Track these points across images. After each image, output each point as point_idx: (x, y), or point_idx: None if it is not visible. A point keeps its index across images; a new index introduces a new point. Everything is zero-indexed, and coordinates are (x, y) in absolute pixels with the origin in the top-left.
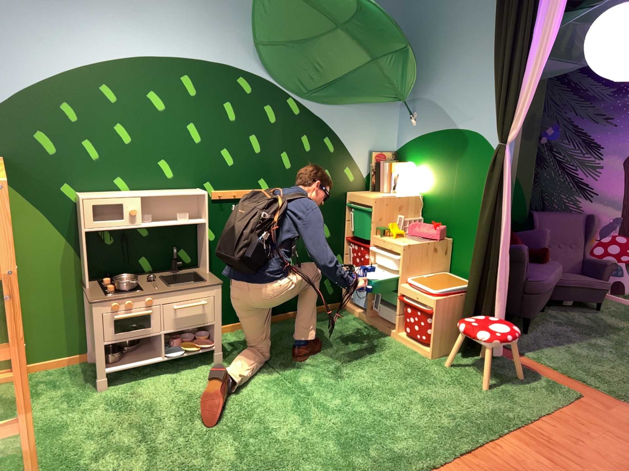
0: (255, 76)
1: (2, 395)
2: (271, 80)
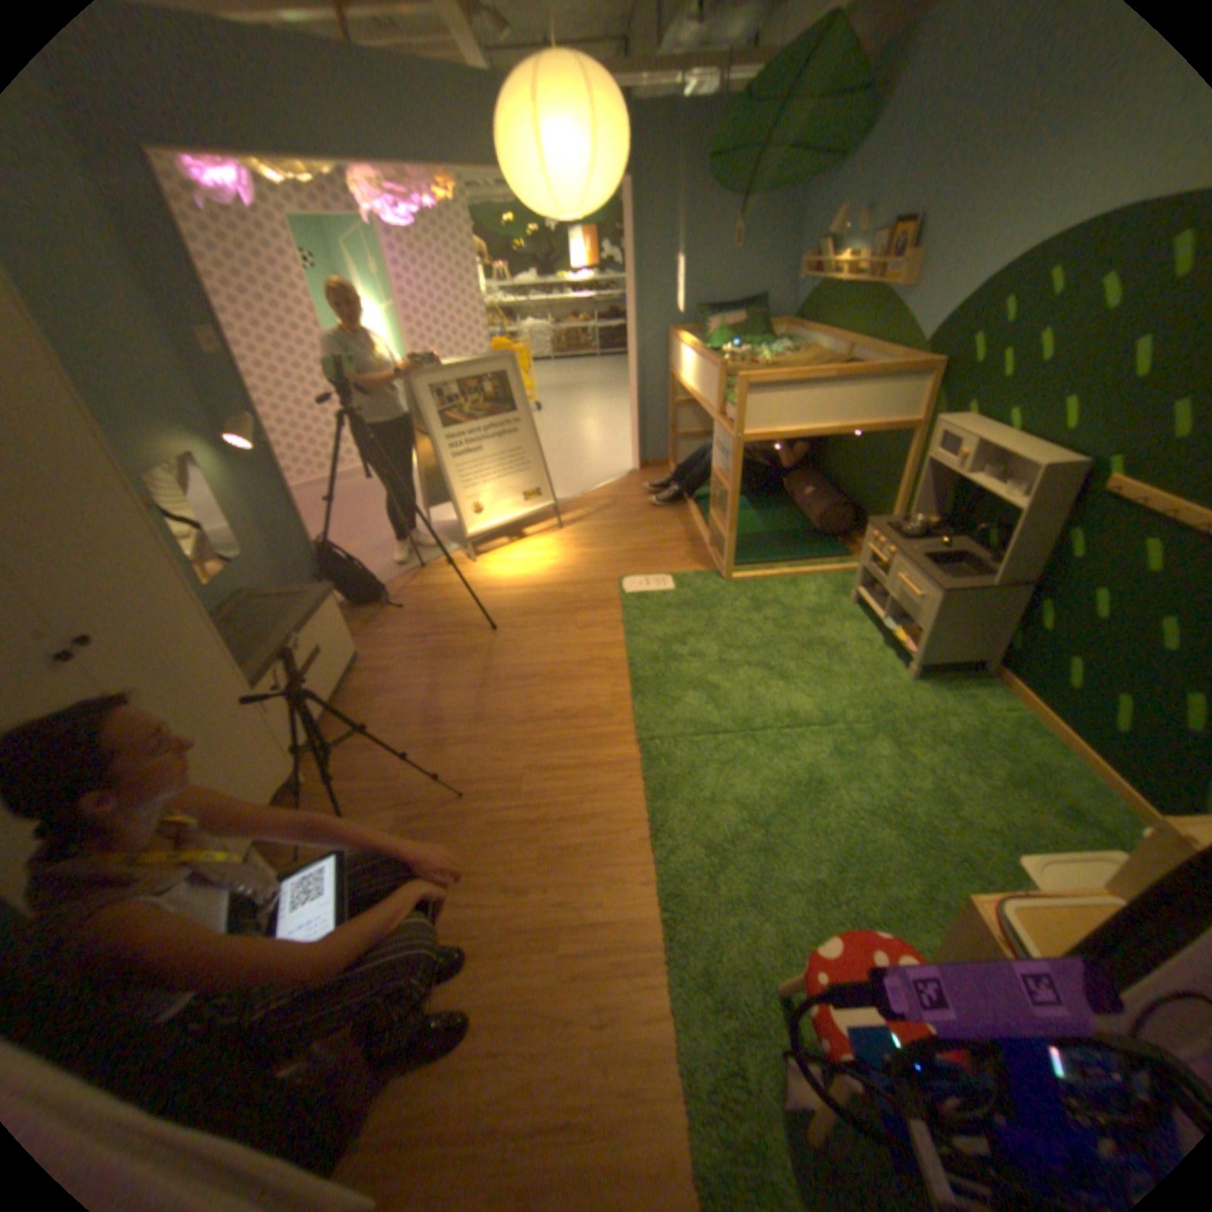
0: None
1: (847, 562)
2: None
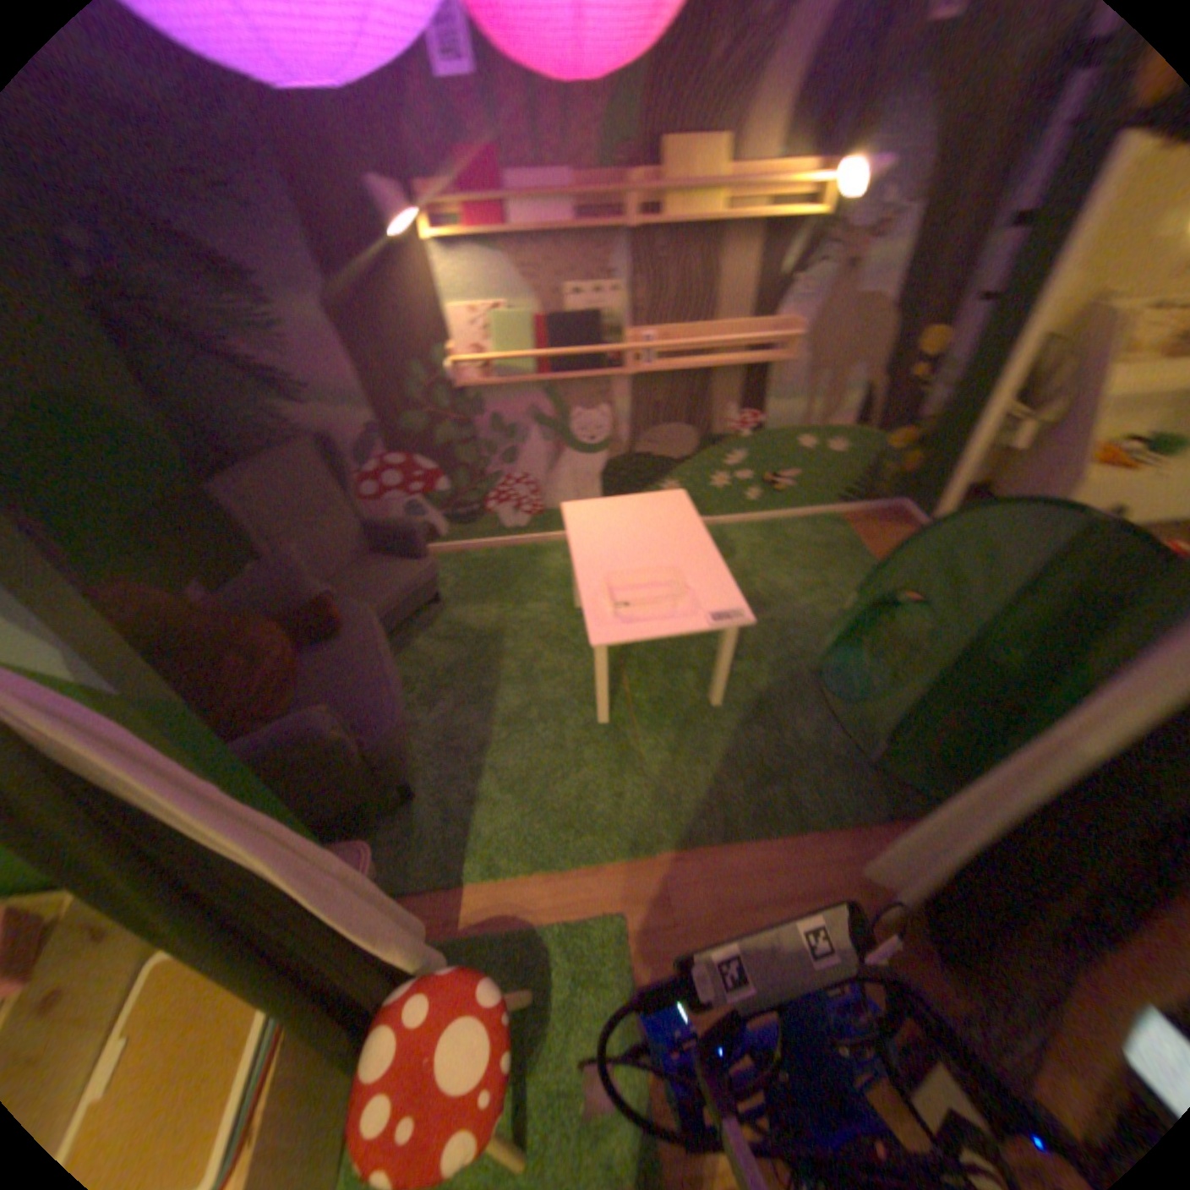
0: None
1: None
2: None
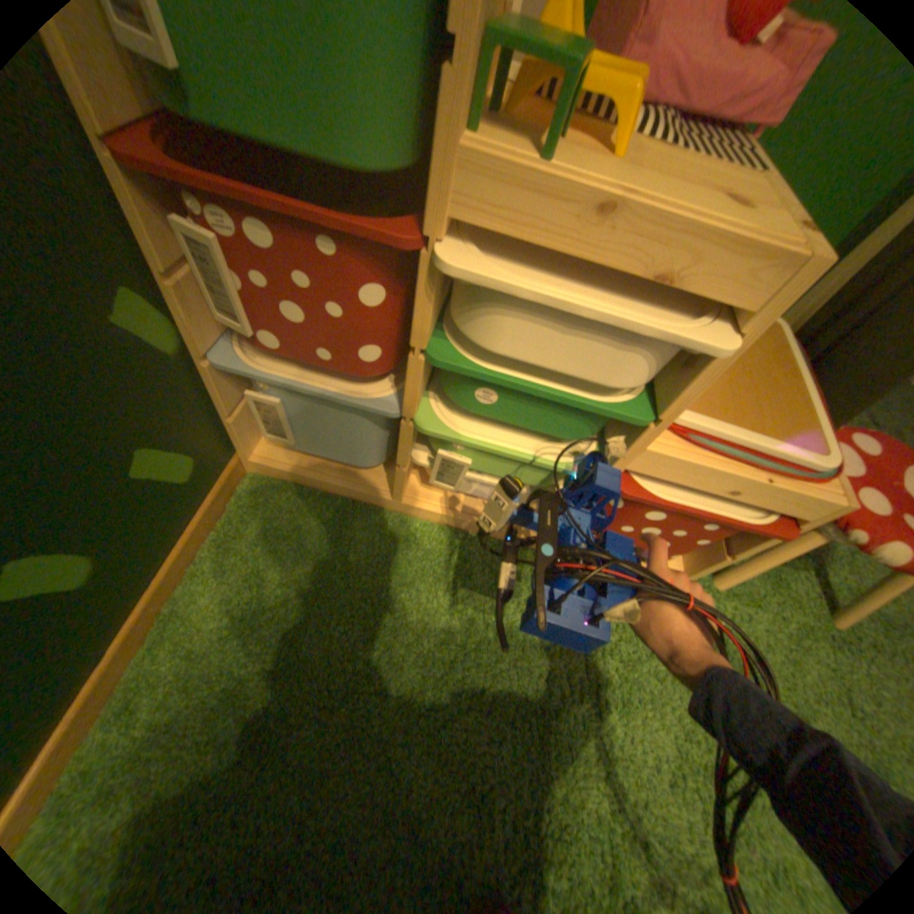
0: None
1: None
2: None
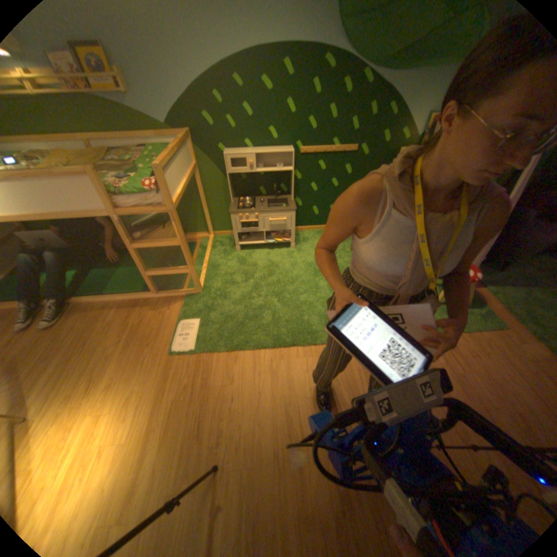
0: (339, 48)
1: (200, 245)
2: (352, 50)
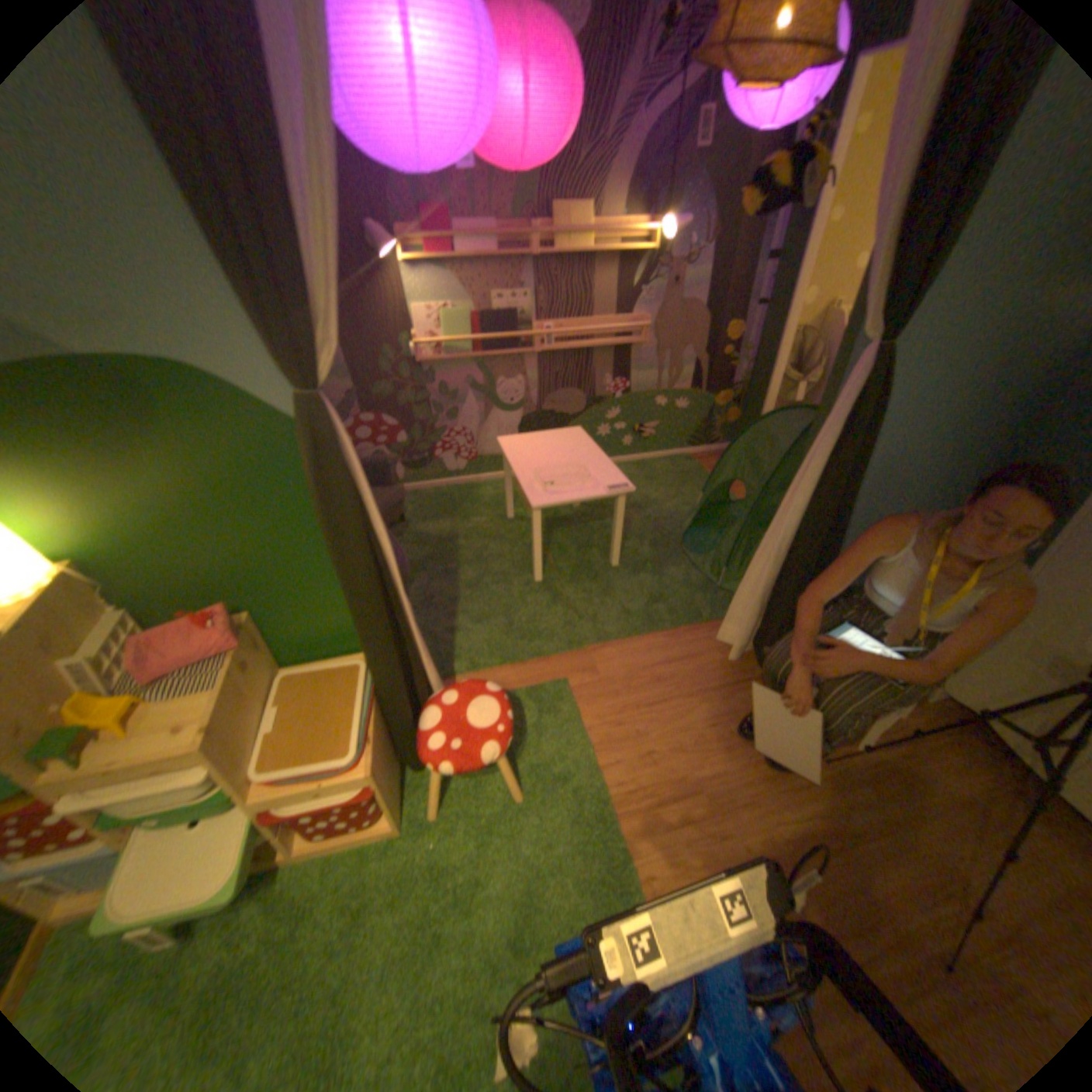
0: None
1: None
2: None
